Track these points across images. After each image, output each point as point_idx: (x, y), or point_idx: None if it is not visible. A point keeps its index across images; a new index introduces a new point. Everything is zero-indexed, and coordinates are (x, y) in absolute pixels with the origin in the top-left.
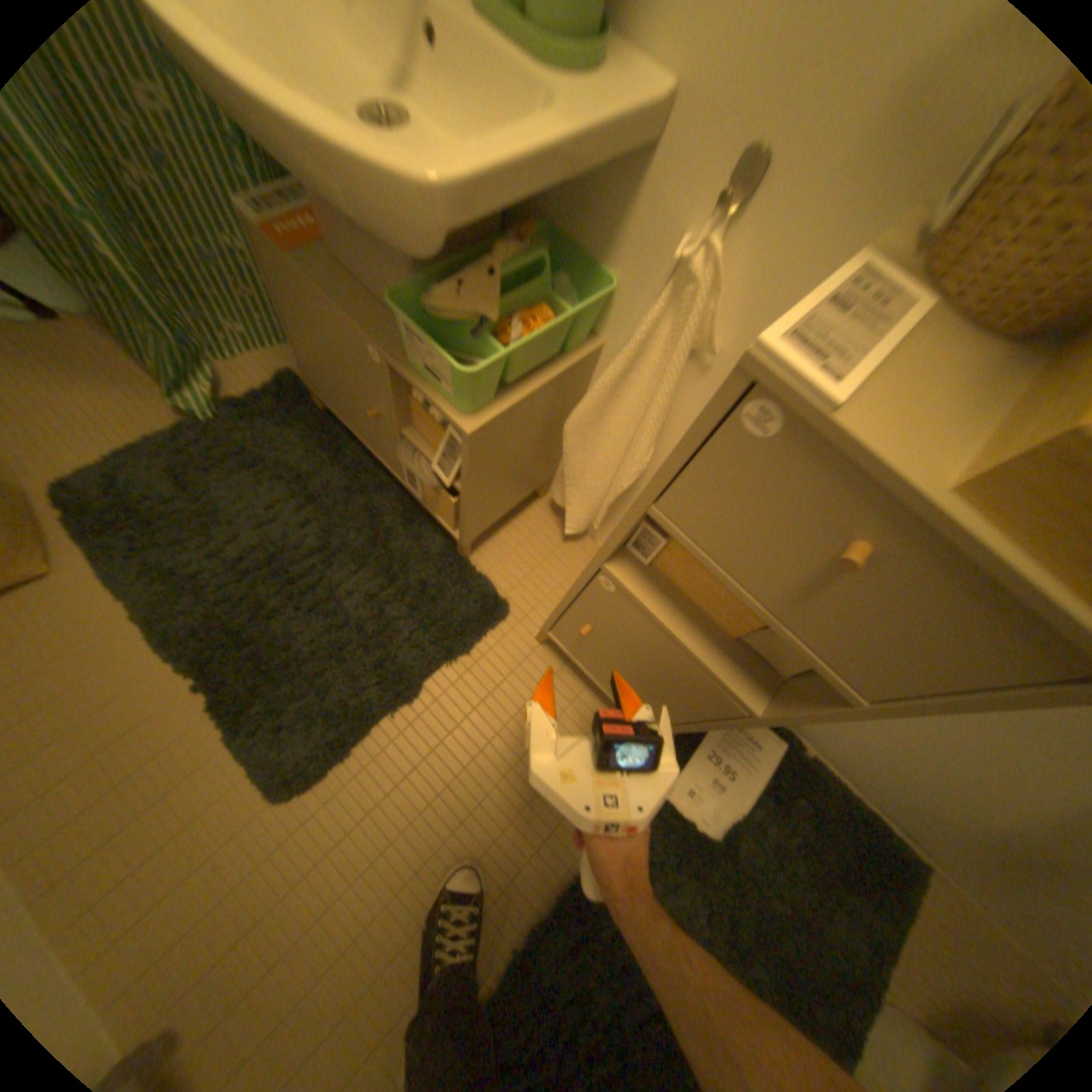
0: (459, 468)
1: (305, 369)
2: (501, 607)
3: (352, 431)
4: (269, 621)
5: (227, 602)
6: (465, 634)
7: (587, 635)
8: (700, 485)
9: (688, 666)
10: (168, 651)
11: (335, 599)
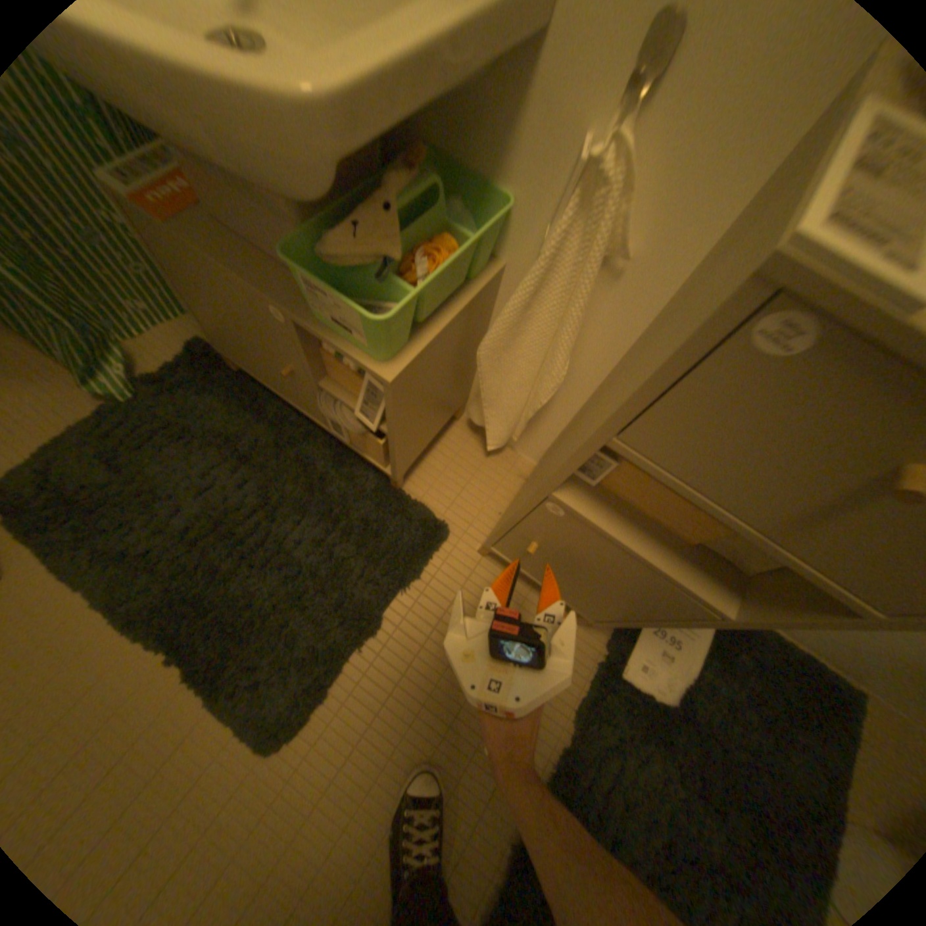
0: (382, 413)
1: (215, 336)
2: (441, 530)
3: (271, 388)
4: (227, 585)
5: (183, 575)
6: (413, 562)
7: (534, 553)
8: (675, 414)
9: (647, 576)
10: (136, 632)
11: (286, 552)
